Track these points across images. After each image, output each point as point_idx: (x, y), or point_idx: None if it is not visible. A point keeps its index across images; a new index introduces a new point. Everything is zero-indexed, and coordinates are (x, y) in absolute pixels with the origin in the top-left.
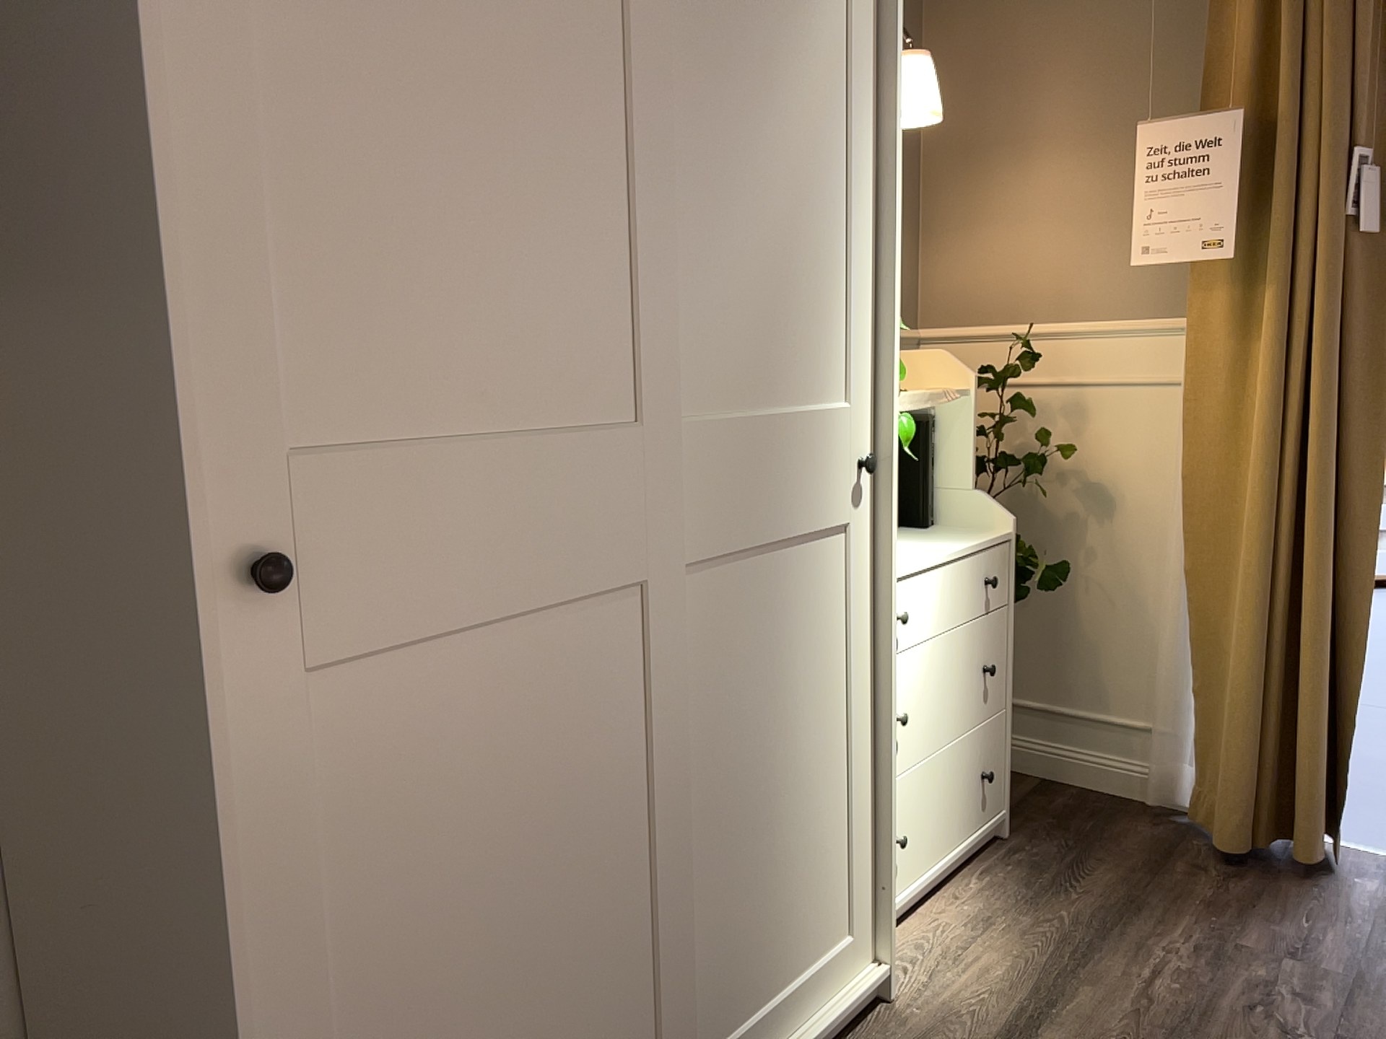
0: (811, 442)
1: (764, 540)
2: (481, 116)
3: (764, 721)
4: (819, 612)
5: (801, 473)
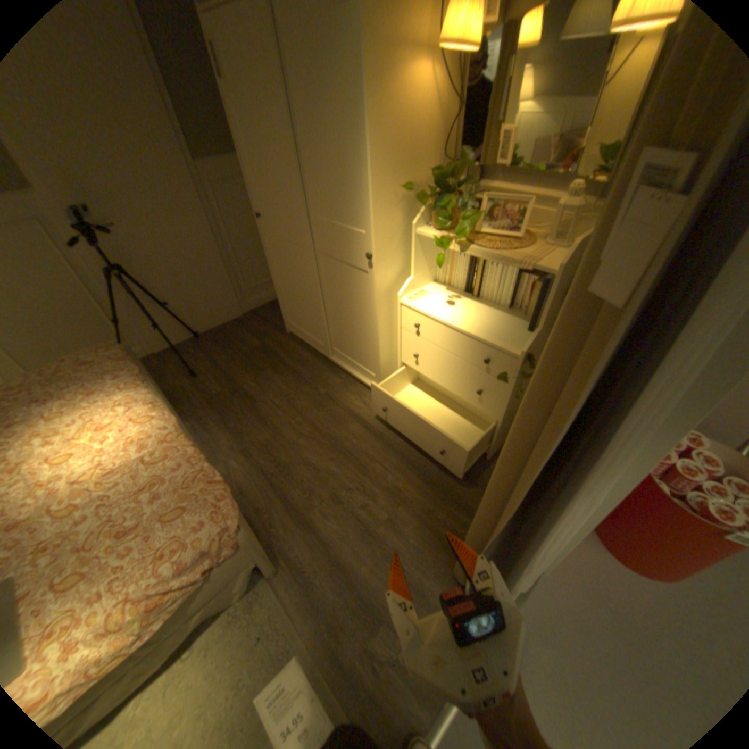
0: (352, 237)
1: (339, 259)
2: (257, 131)
3: (345, 306)
4: (362, 294)
5: (349, 246)
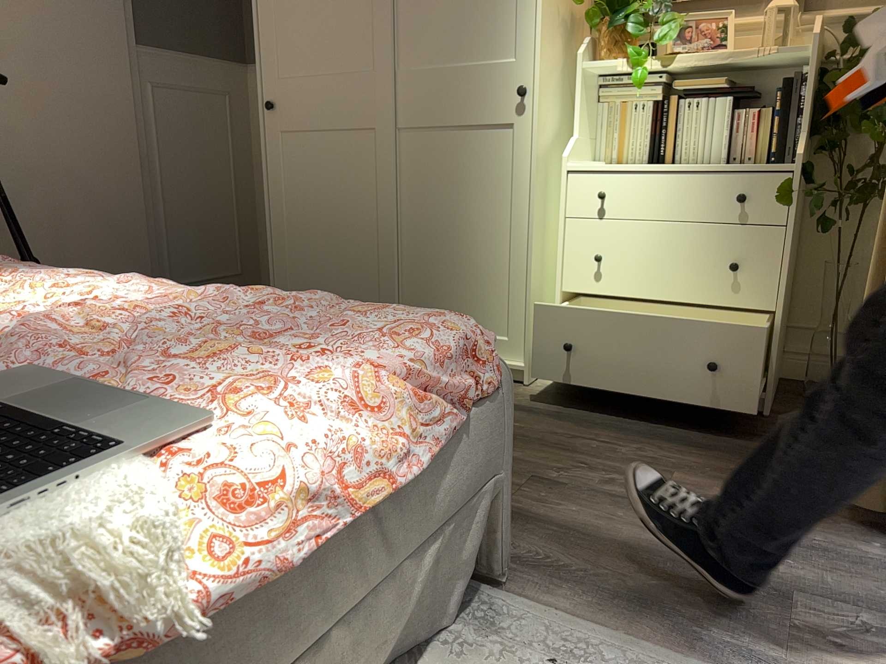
0: (485, 77)
1: (449, 125)
2: None
3: (449, 214)
4: (493, 171)
5: (476, 93)
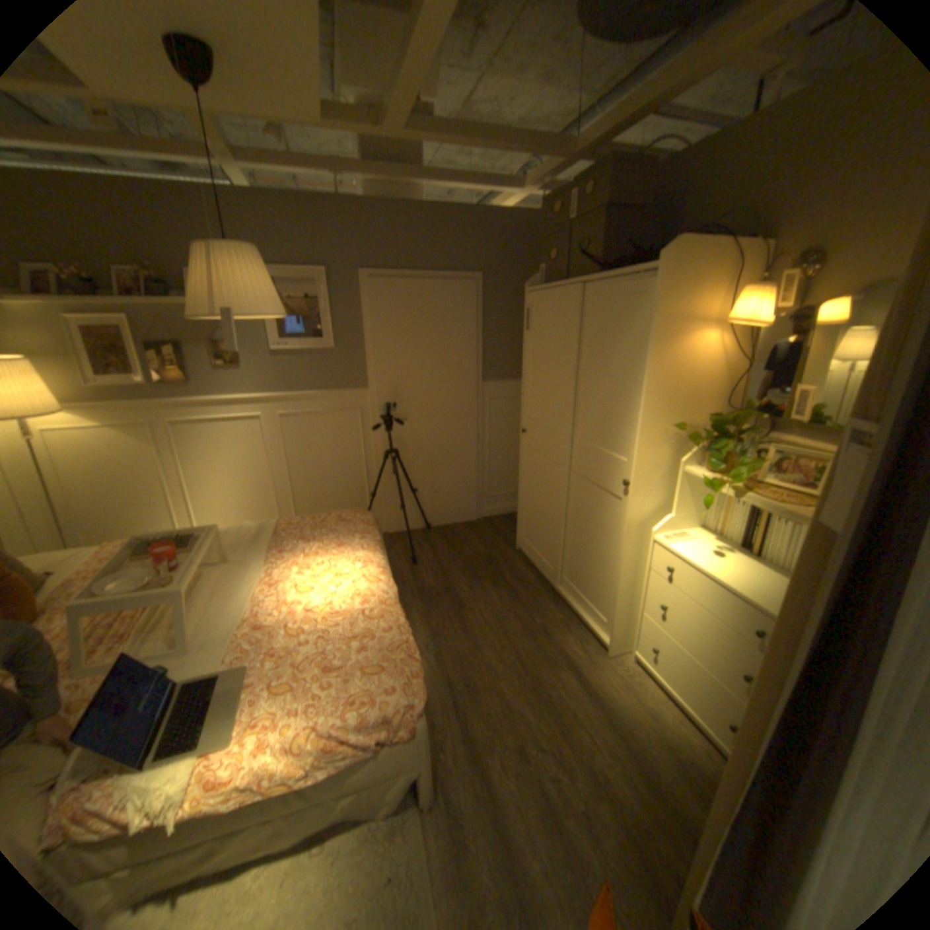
0: (611, 463)
1: (593, 481)
2: (544, 367)
3: (588, 531)
4: (610, 520)
5: (606, 470)
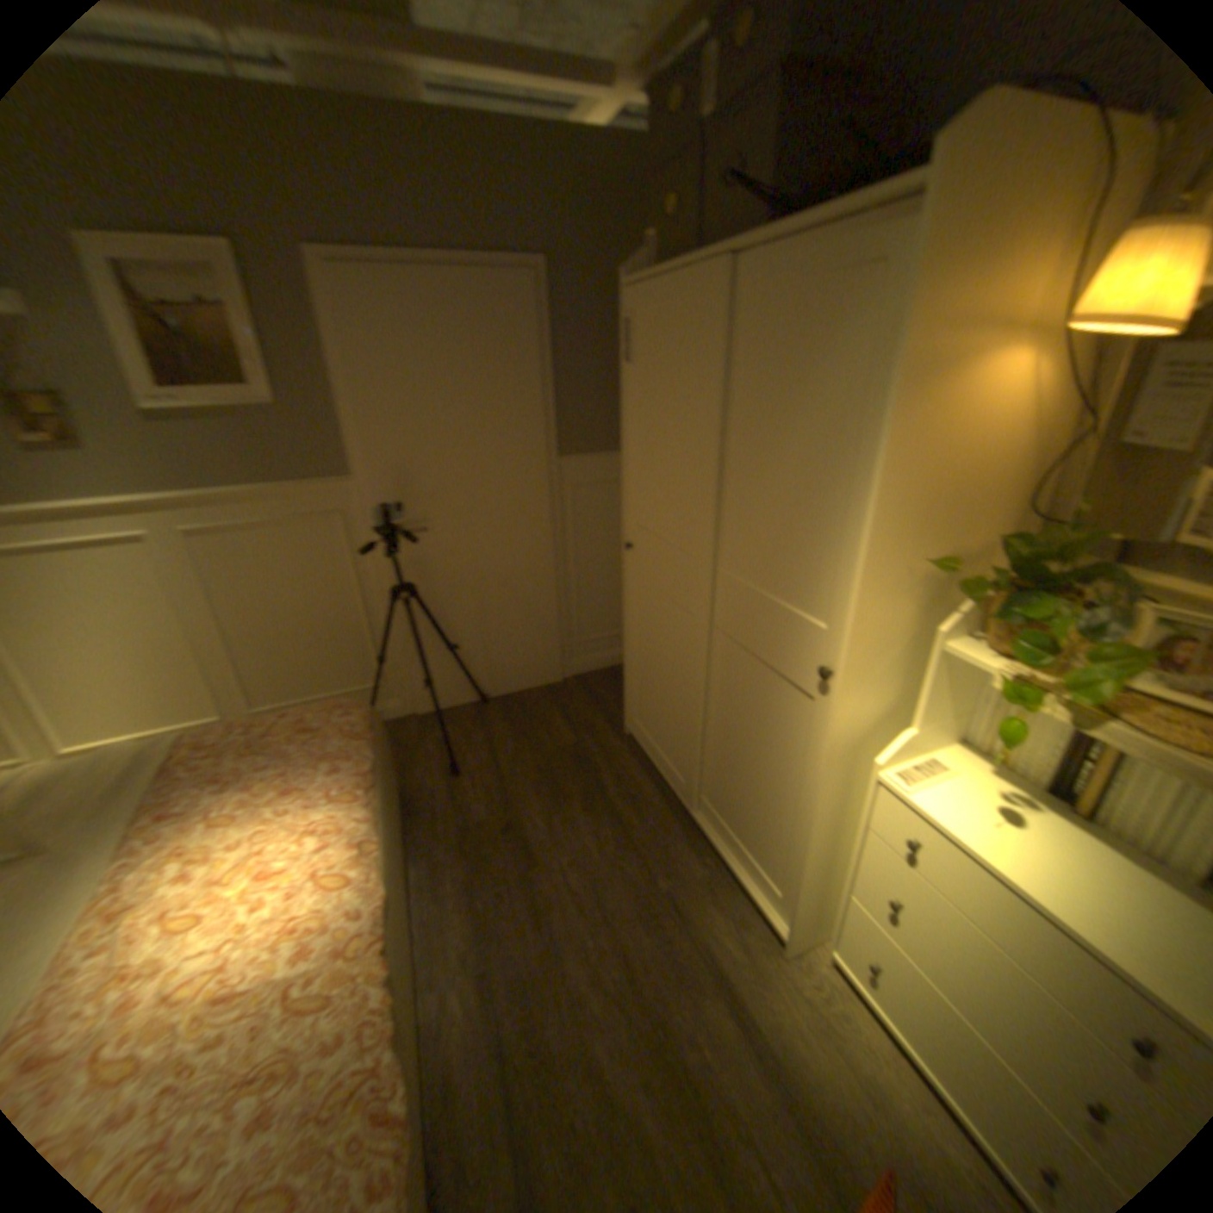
0: (792, 627)
1: (754, 653)
2: (658, 432)
3: (745, 737)
4: (789, 730)
5: (781, 639)
